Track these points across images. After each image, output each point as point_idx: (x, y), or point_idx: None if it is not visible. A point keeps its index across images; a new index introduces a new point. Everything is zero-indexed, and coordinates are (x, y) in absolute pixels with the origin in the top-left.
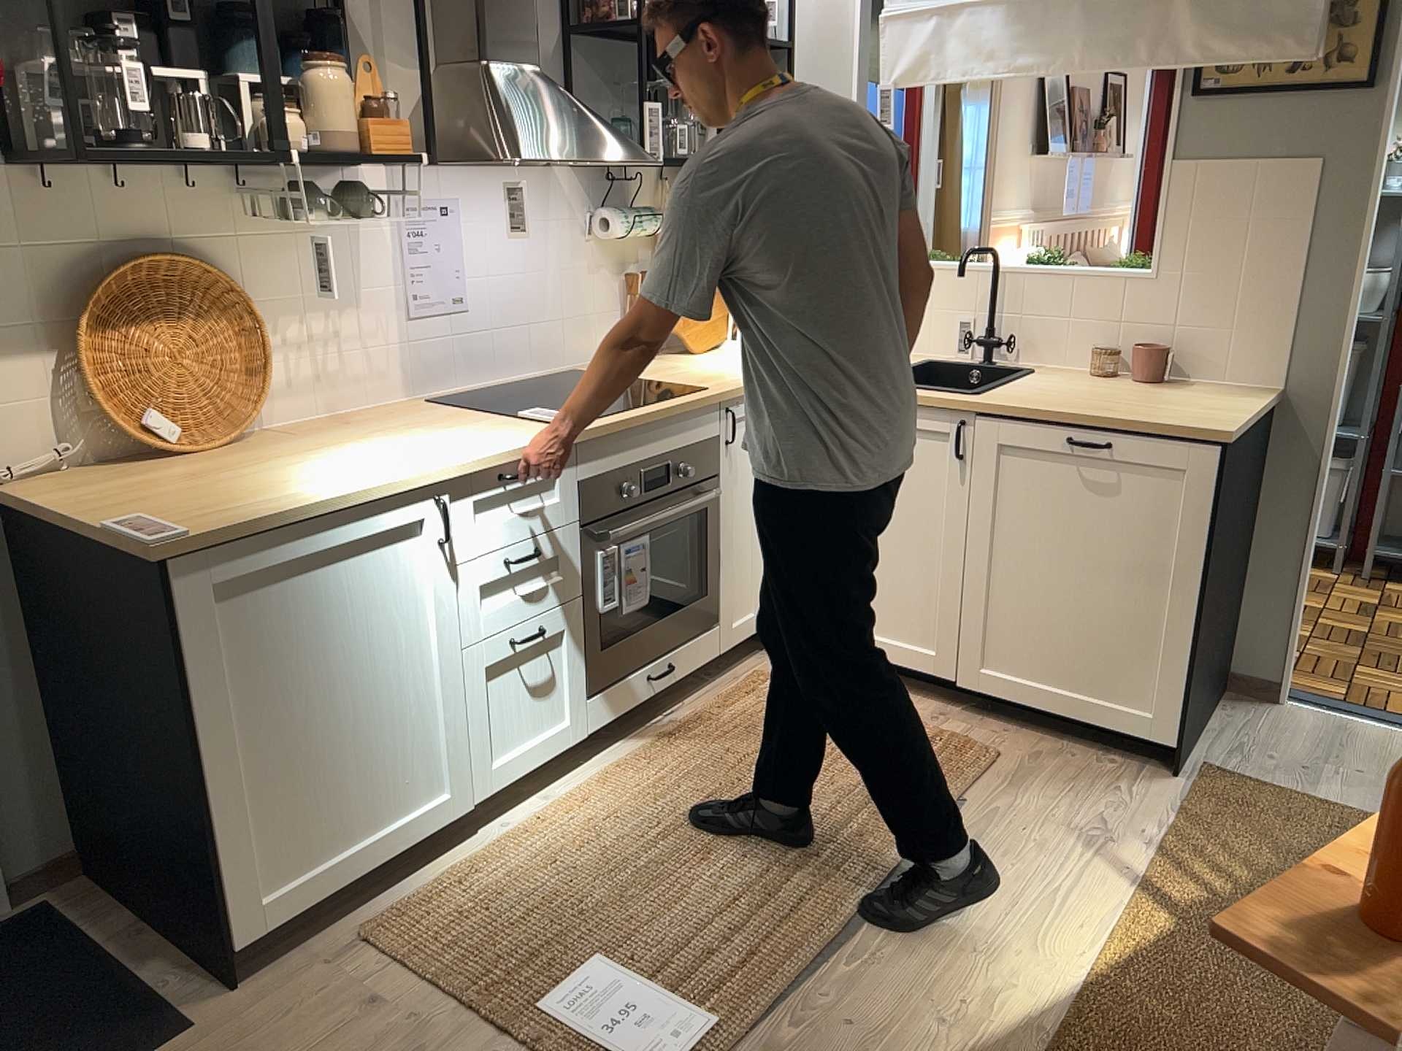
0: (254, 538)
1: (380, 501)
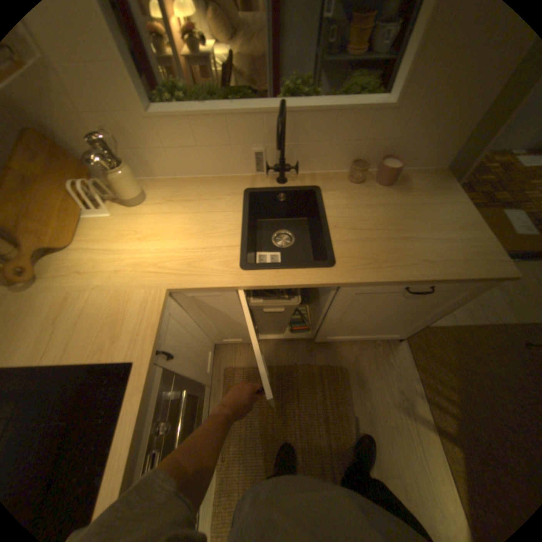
0: None
1: None
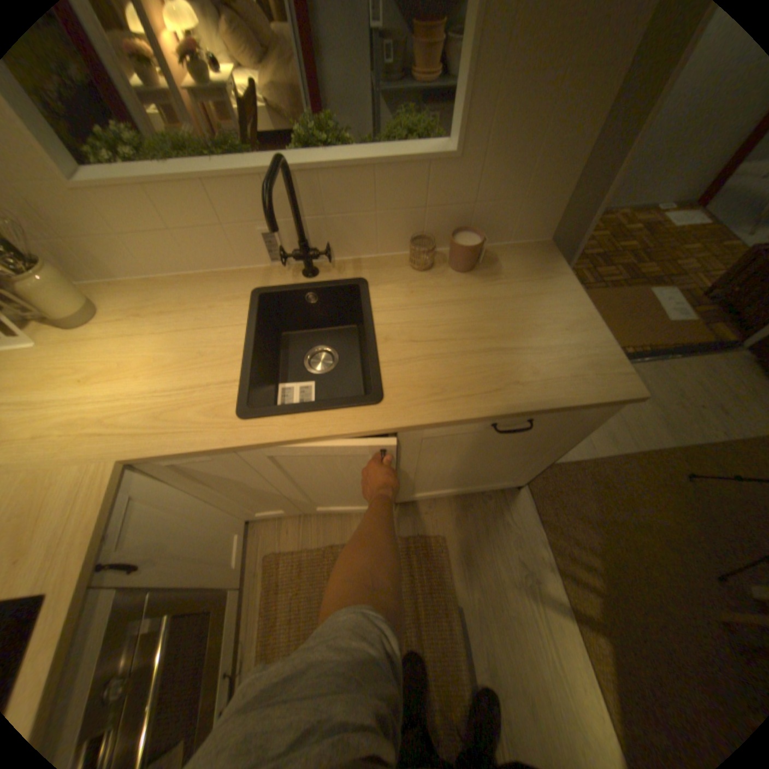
0: None
1: None
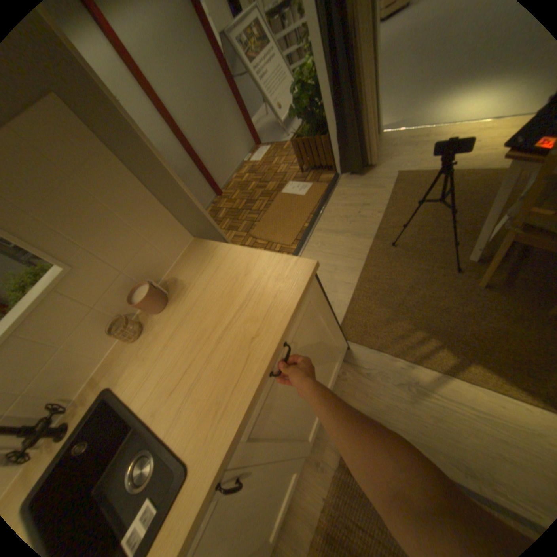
0: None
1: None
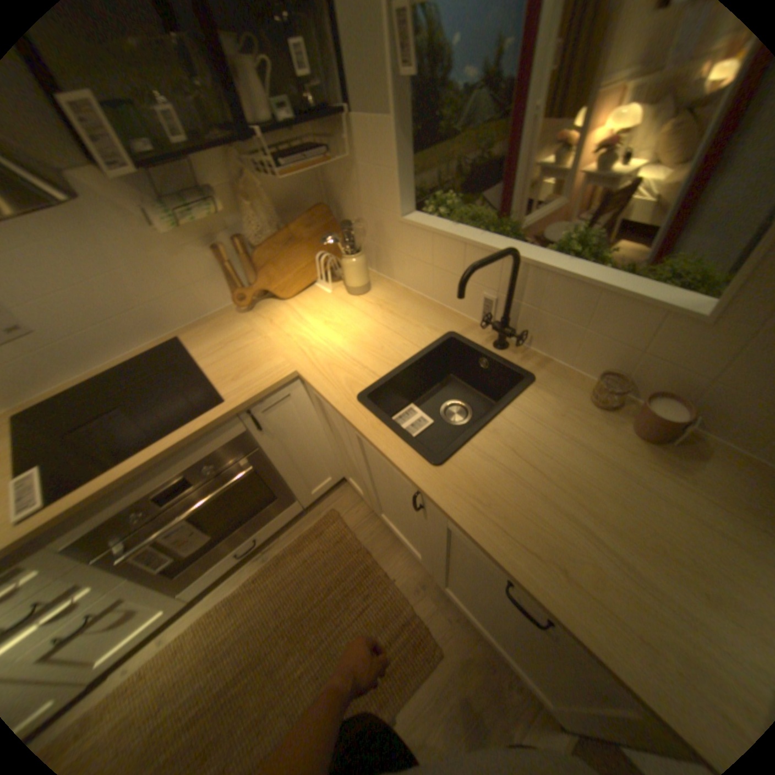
0: None
1: None
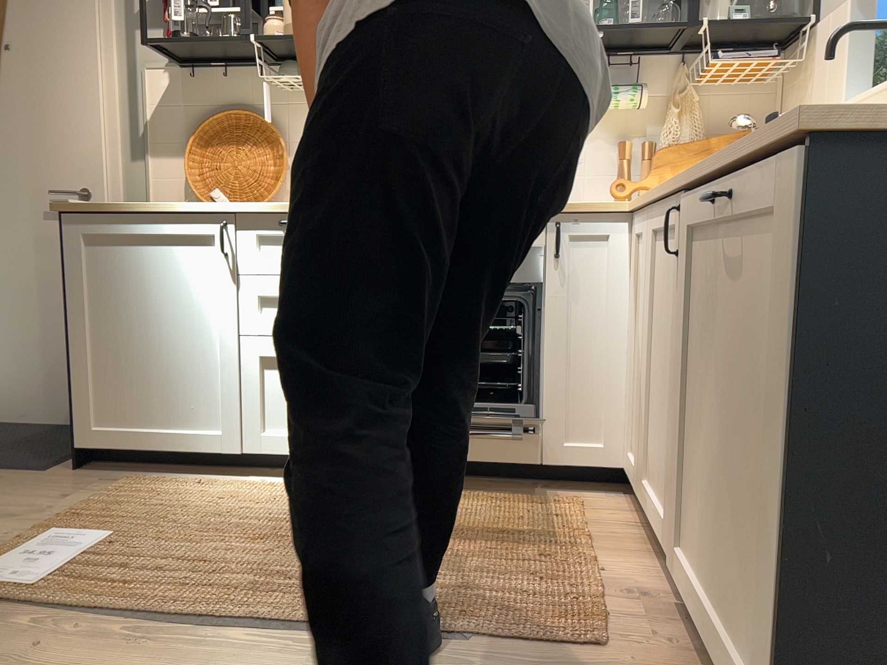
0: (103, 214)
1: (181, 214)
